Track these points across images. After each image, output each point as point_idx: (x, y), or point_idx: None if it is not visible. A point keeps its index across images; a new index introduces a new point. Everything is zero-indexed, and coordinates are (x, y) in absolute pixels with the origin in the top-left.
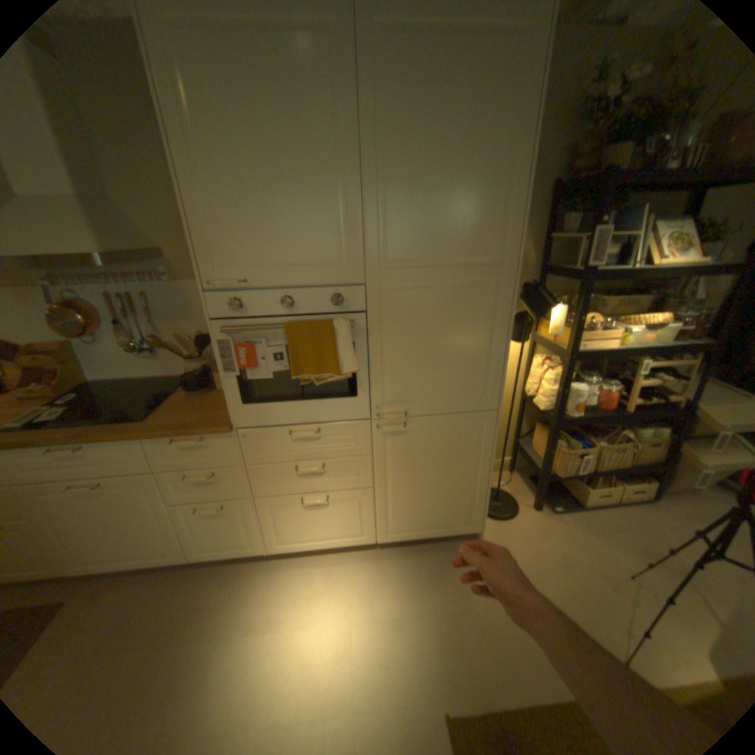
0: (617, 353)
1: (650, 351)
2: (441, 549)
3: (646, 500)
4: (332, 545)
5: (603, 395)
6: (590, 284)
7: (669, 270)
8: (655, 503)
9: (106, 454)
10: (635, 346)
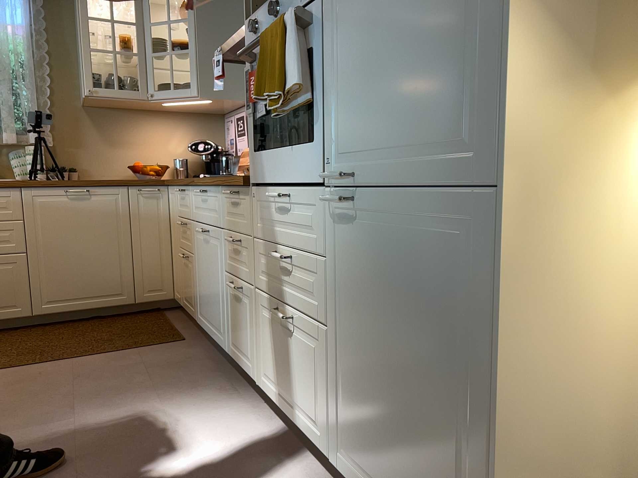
0: None
1: None
2: None
3: None
4: (297, 420)
5: None
6: None
7: None
8: None
9: (212, 200)
10: None
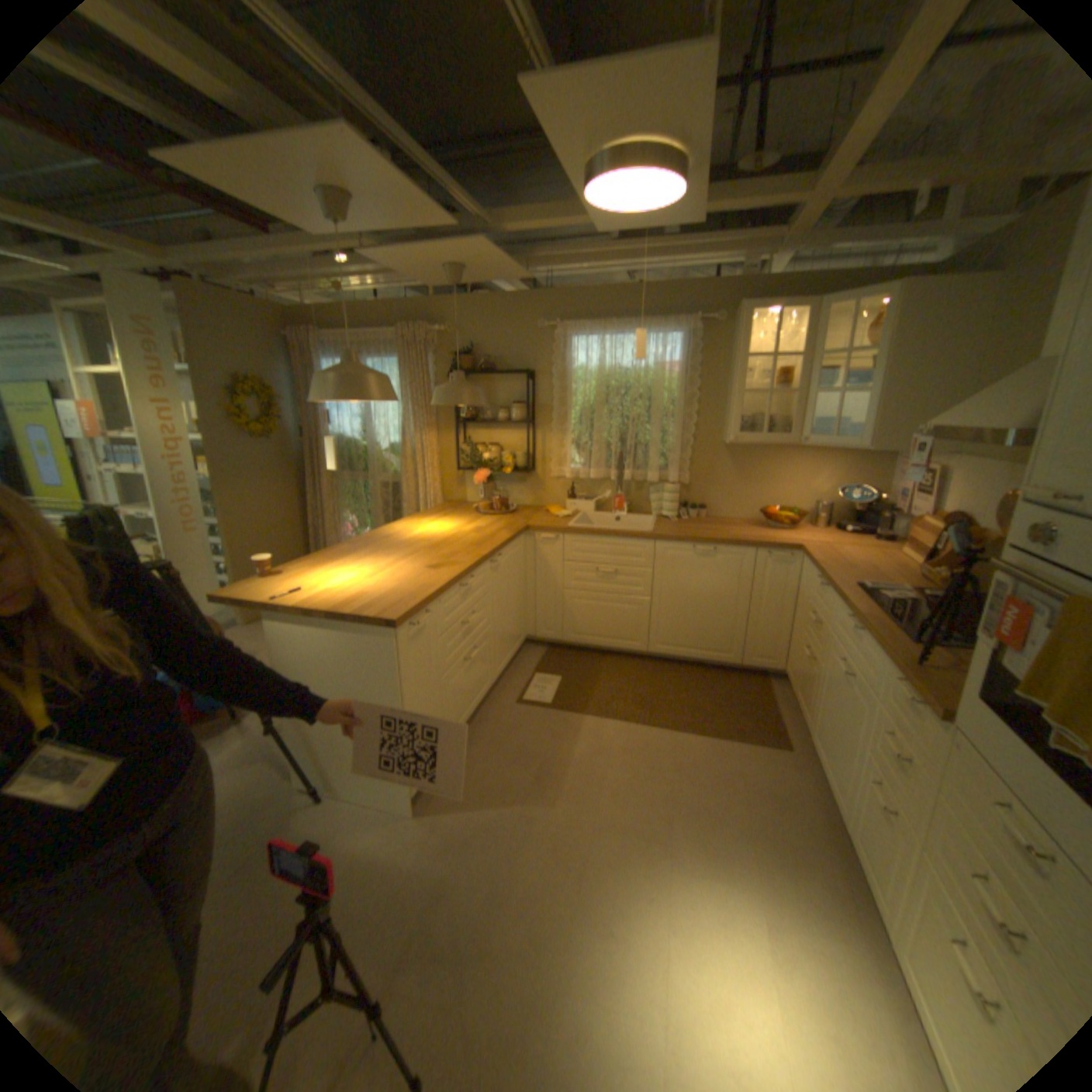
0: None
1: None
2: None
3: None
4: None
5: None
6: None
7: None
8: None
9: (871, 651)
10: None
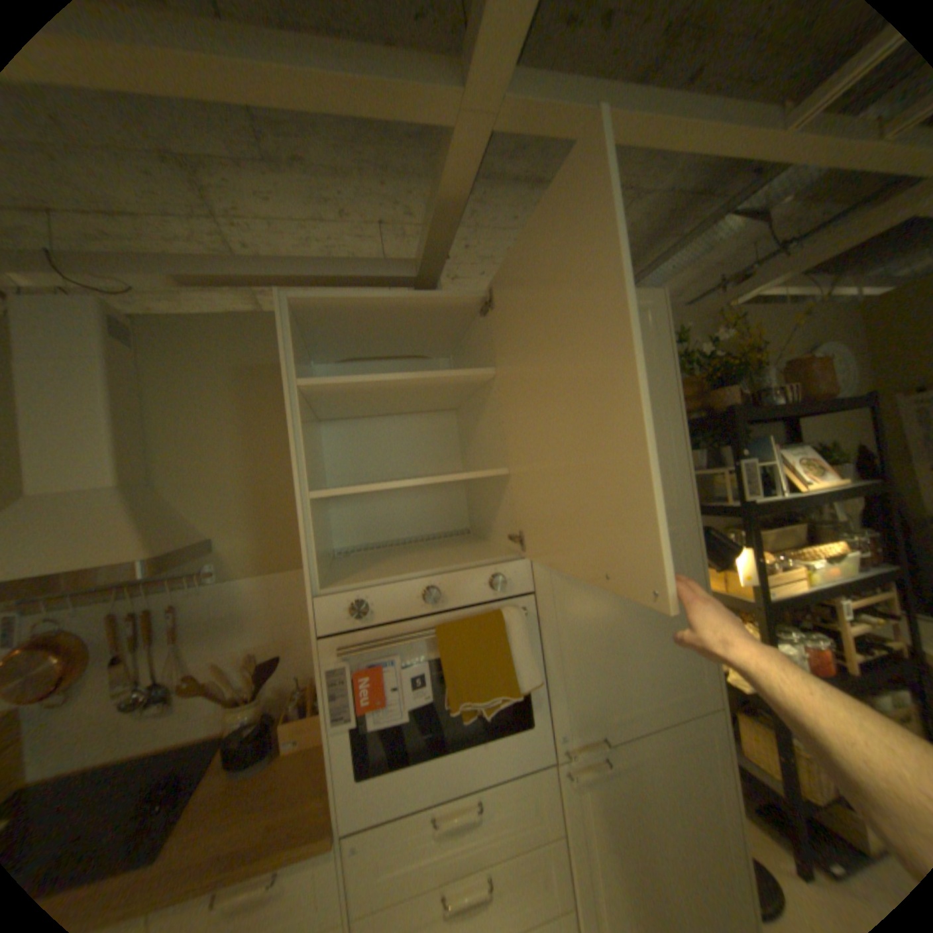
0: (813, 597)
1: (844, 590)
2: None
3: None
4: None
5: (813, 656)
6: (755, 520)
7: (822, 496)
8: None
9: None
10: (824, 585)
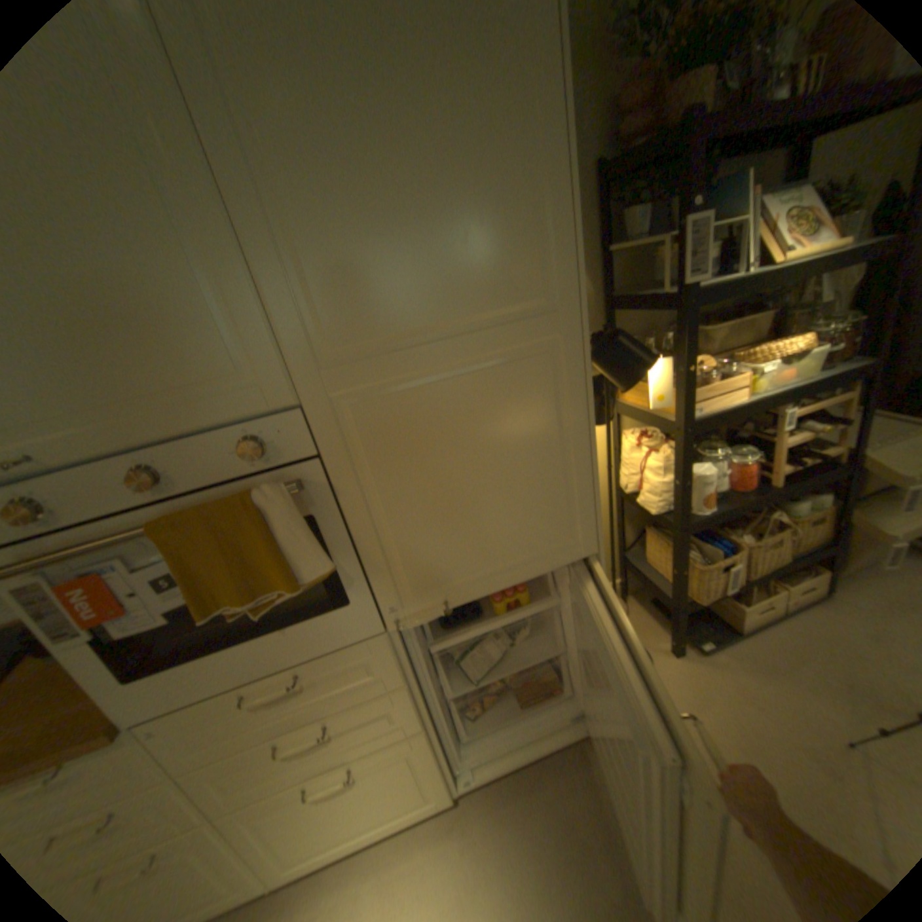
0: (750, 408)
1: (793, 395)
2: (558, 773)
3: (818, 599)
4: (379, 833)
5: (735, 471)
6: (693, 312)
7: (802, 266)
8: (830, 598)
9: None
10: (770, 391)
